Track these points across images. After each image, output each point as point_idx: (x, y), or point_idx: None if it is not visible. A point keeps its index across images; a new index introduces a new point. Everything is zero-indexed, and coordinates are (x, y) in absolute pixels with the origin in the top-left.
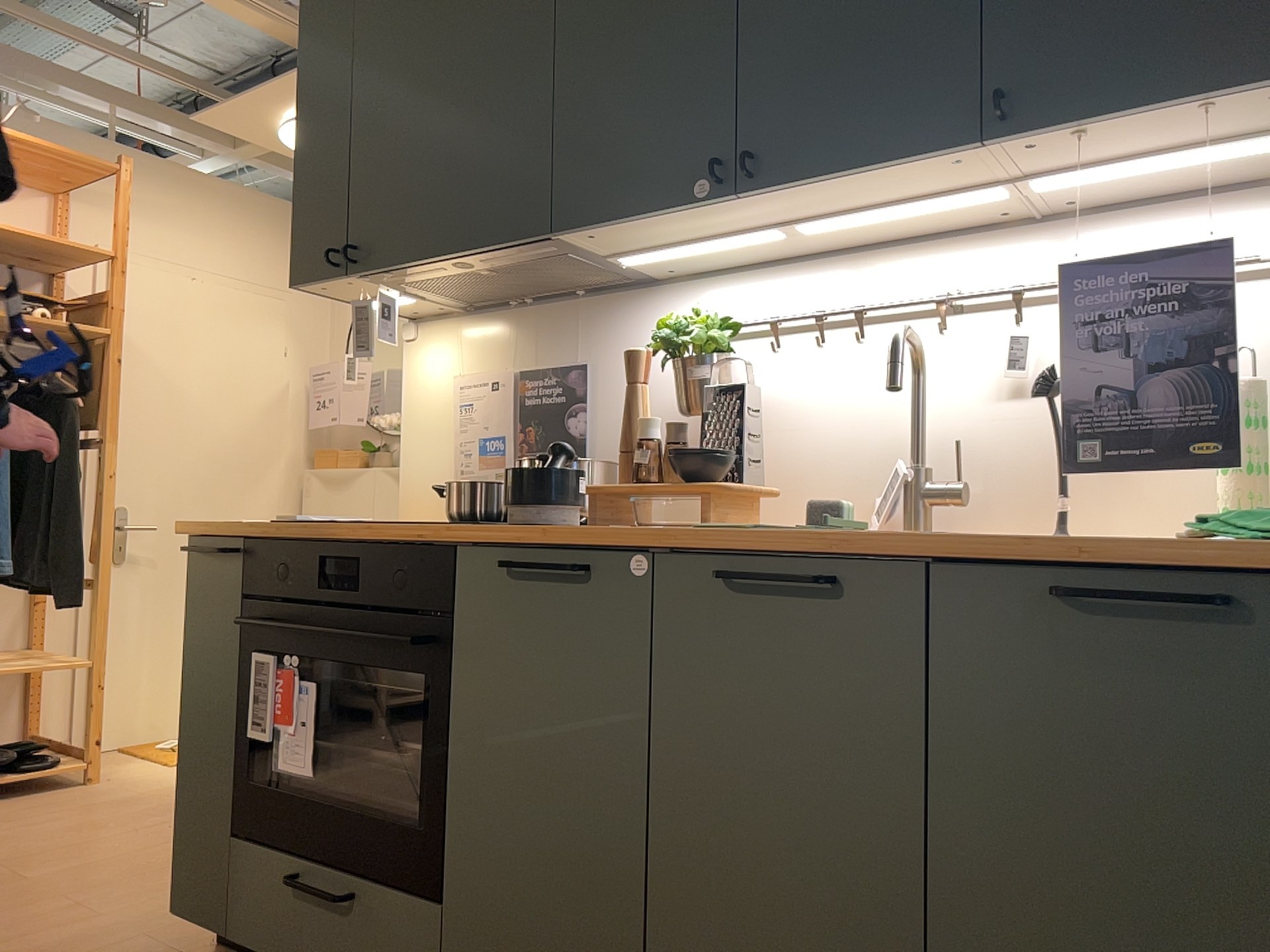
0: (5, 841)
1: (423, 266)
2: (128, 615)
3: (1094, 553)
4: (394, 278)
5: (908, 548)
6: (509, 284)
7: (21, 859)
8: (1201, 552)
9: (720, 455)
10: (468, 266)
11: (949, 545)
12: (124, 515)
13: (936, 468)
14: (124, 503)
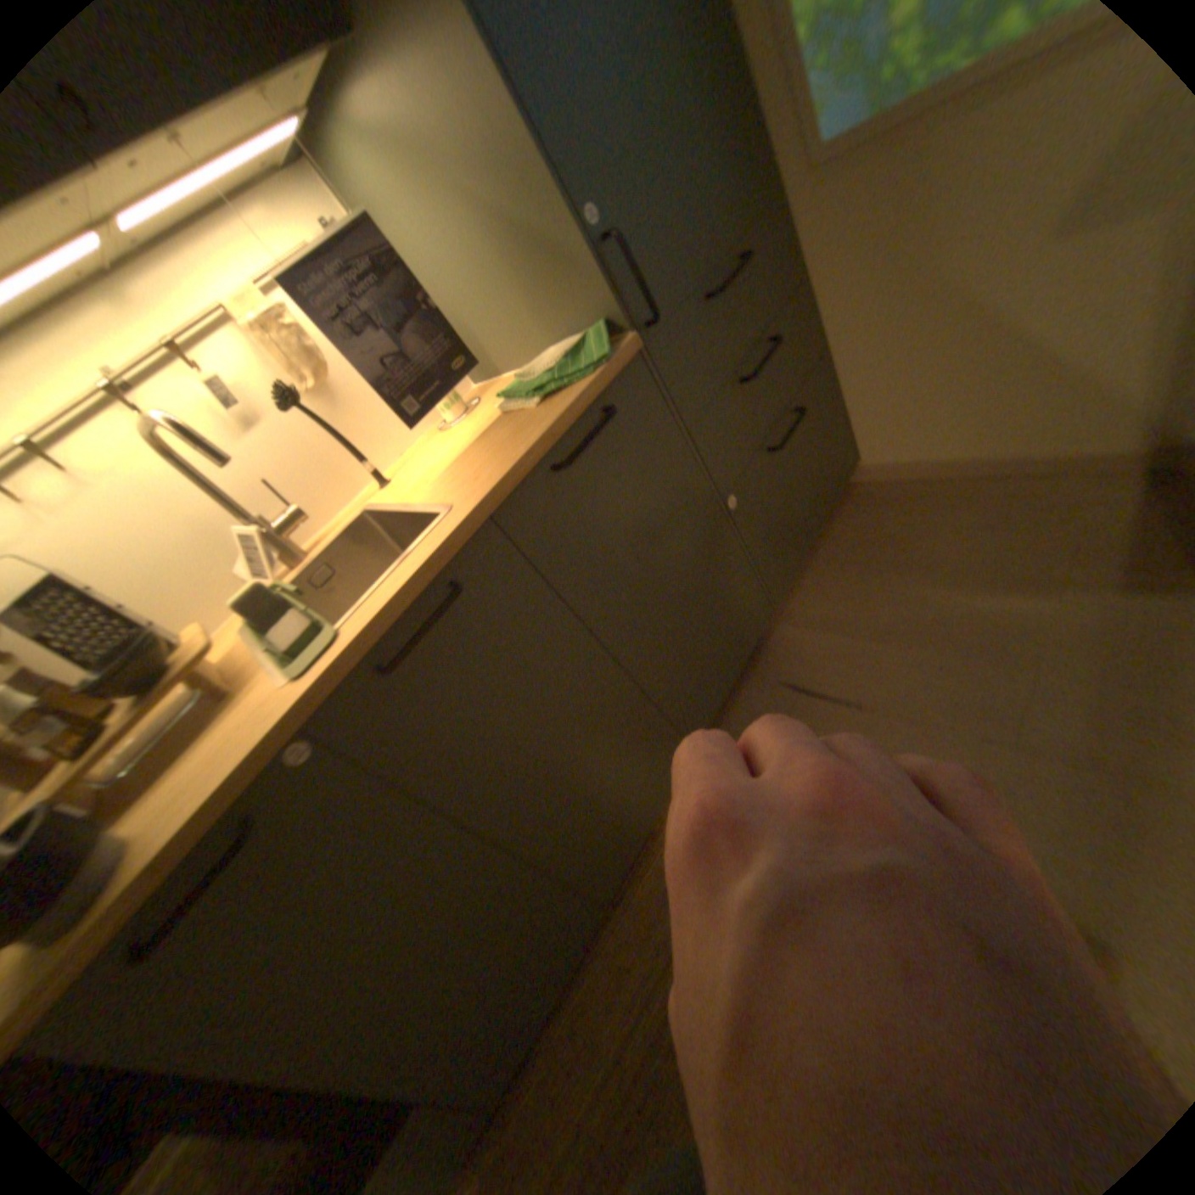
0: None
1: None
2: None
3: (557, 430)
4: None
5: (479, 517)
6: None
7: None
8: (591, 390)
9: (139, 640)
10: None
11: (499, 492)
12: None
13: (259, 510)
14: None
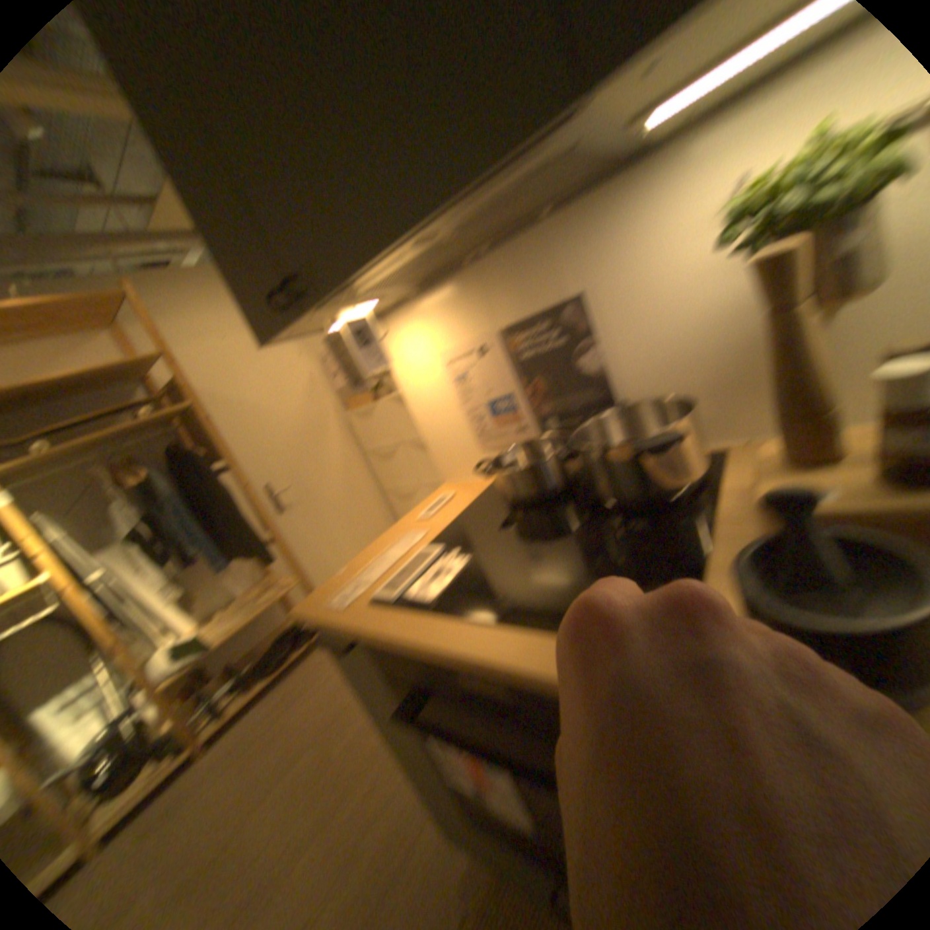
0: (309, 718)
1: (373, 267)
2: (300, 536)
3: None
4: (346, 297)
5: None
6: (452, 243)
7: (322, 739)
8: None
9: None
10: (426, 239)
11: None
12: (266, 491)
13: None
14: (263, 485)
